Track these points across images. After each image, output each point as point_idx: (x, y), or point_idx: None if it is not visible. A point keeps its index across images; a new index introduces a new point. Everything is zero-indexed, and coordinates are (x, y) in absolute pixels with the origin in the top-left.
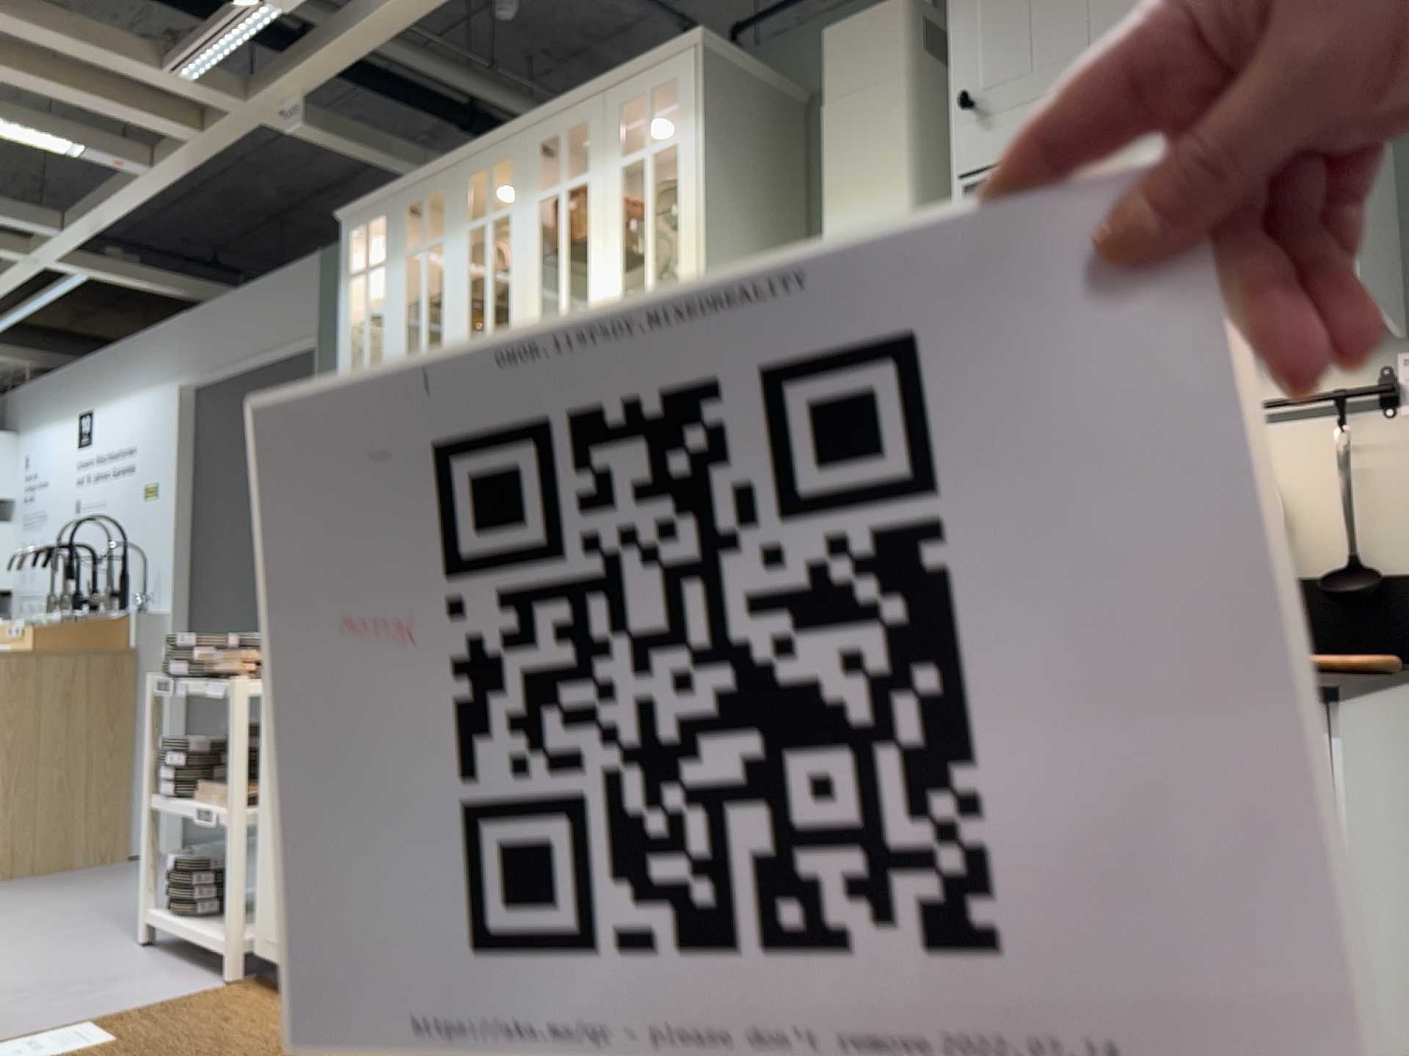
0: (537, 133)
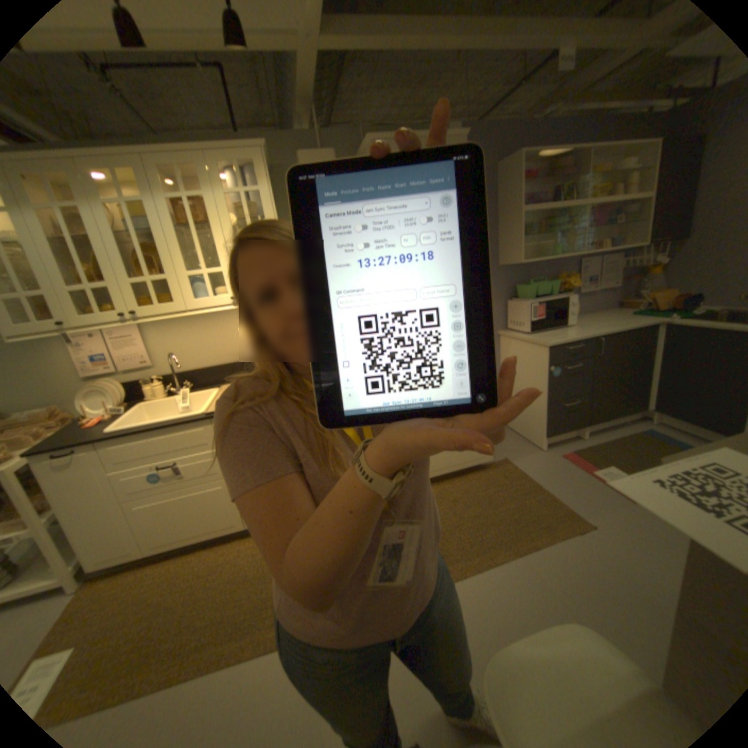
0: (152, 158)
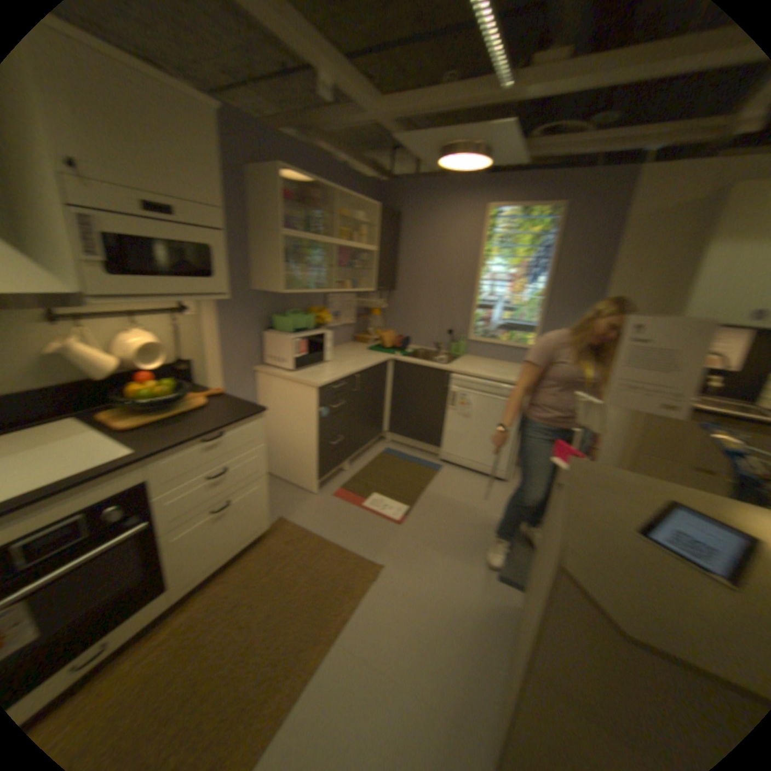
0: None
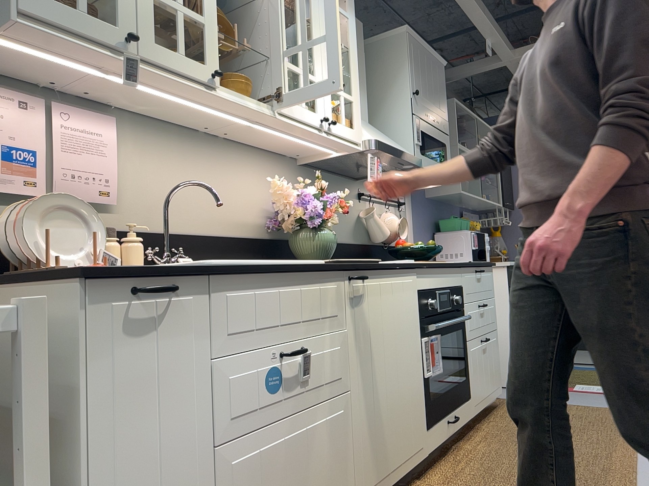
0: None
